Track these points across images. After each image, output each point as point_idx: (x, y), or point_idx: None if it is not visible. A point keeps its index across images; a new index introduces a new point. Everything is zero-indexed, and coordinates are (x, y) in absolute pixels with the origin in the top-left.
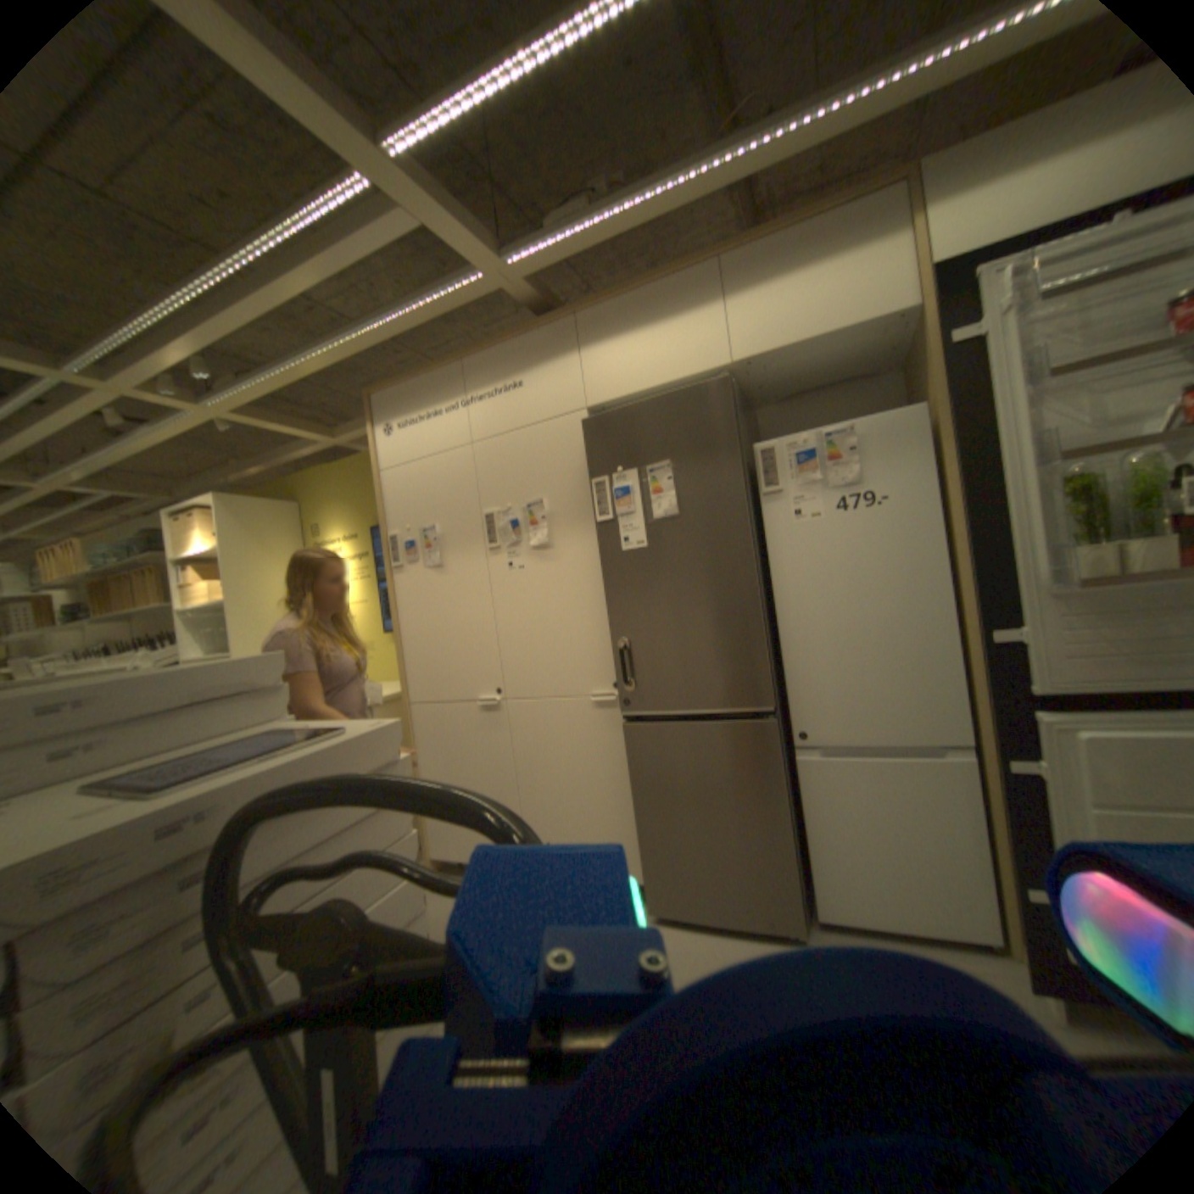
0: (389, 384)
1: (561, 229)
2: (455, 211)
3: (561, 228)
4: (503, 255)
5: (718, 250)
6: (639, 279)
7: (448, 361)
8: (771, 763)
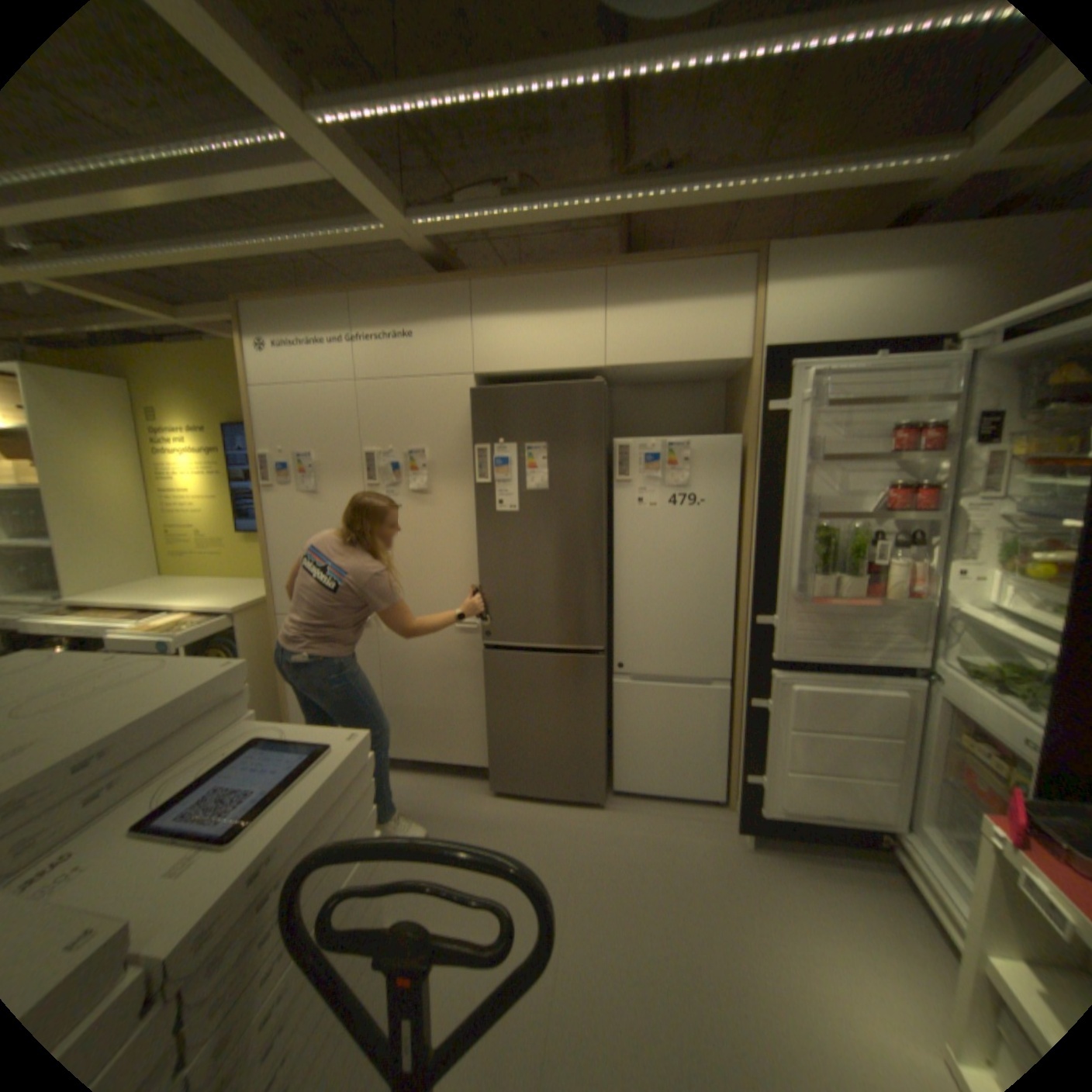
0: (264, 297)
1: (473, 209)
2: (372, 174)
3: (474, 211)
4: (411, 215)
5: (608, 264)
6: (536, 268)
7: (335, 292)
8: (597, 688)
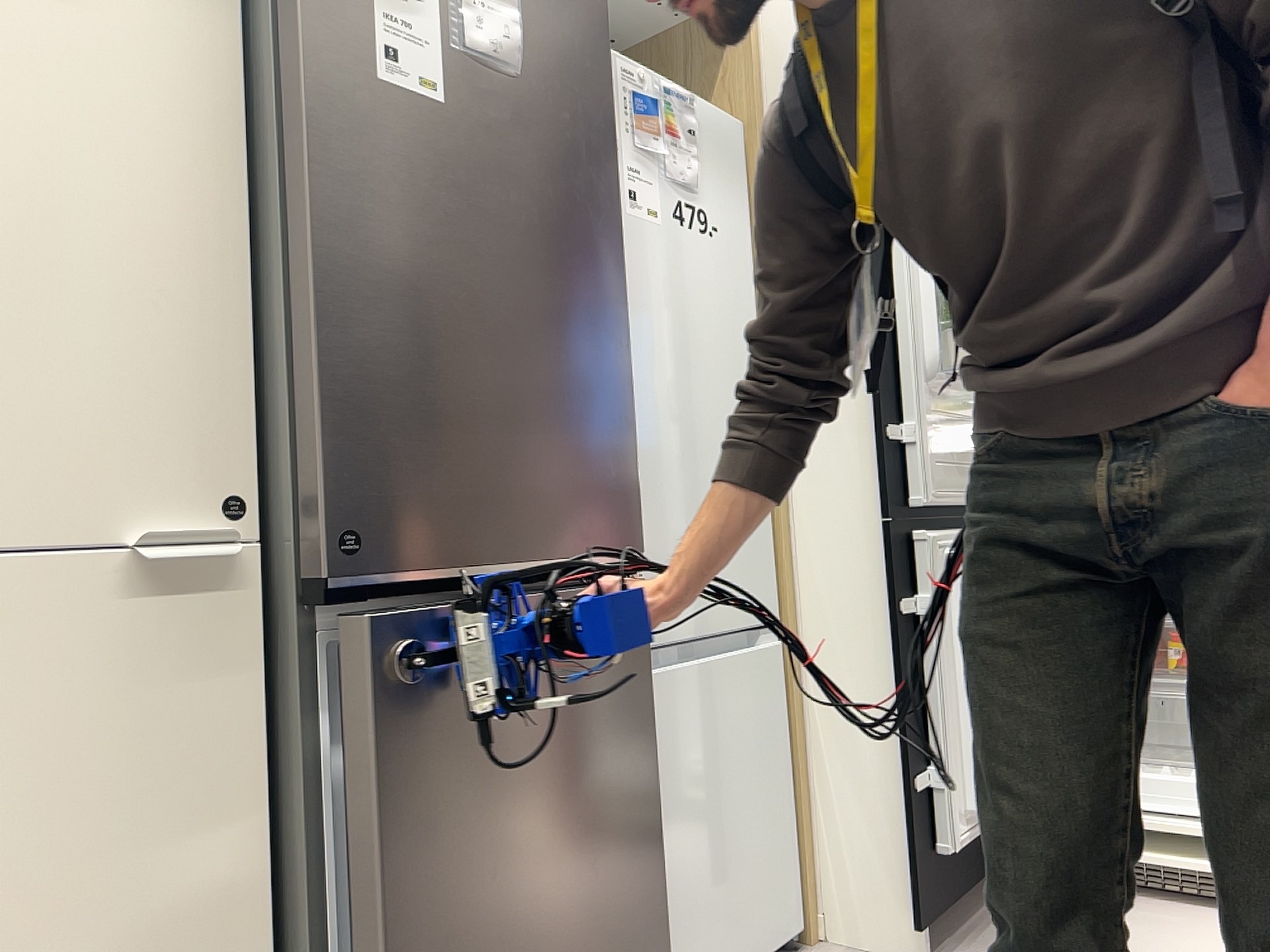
0: None
1: None
2: None
3: None
4: None
5: None
6: None
7: None
8: (640, 680)
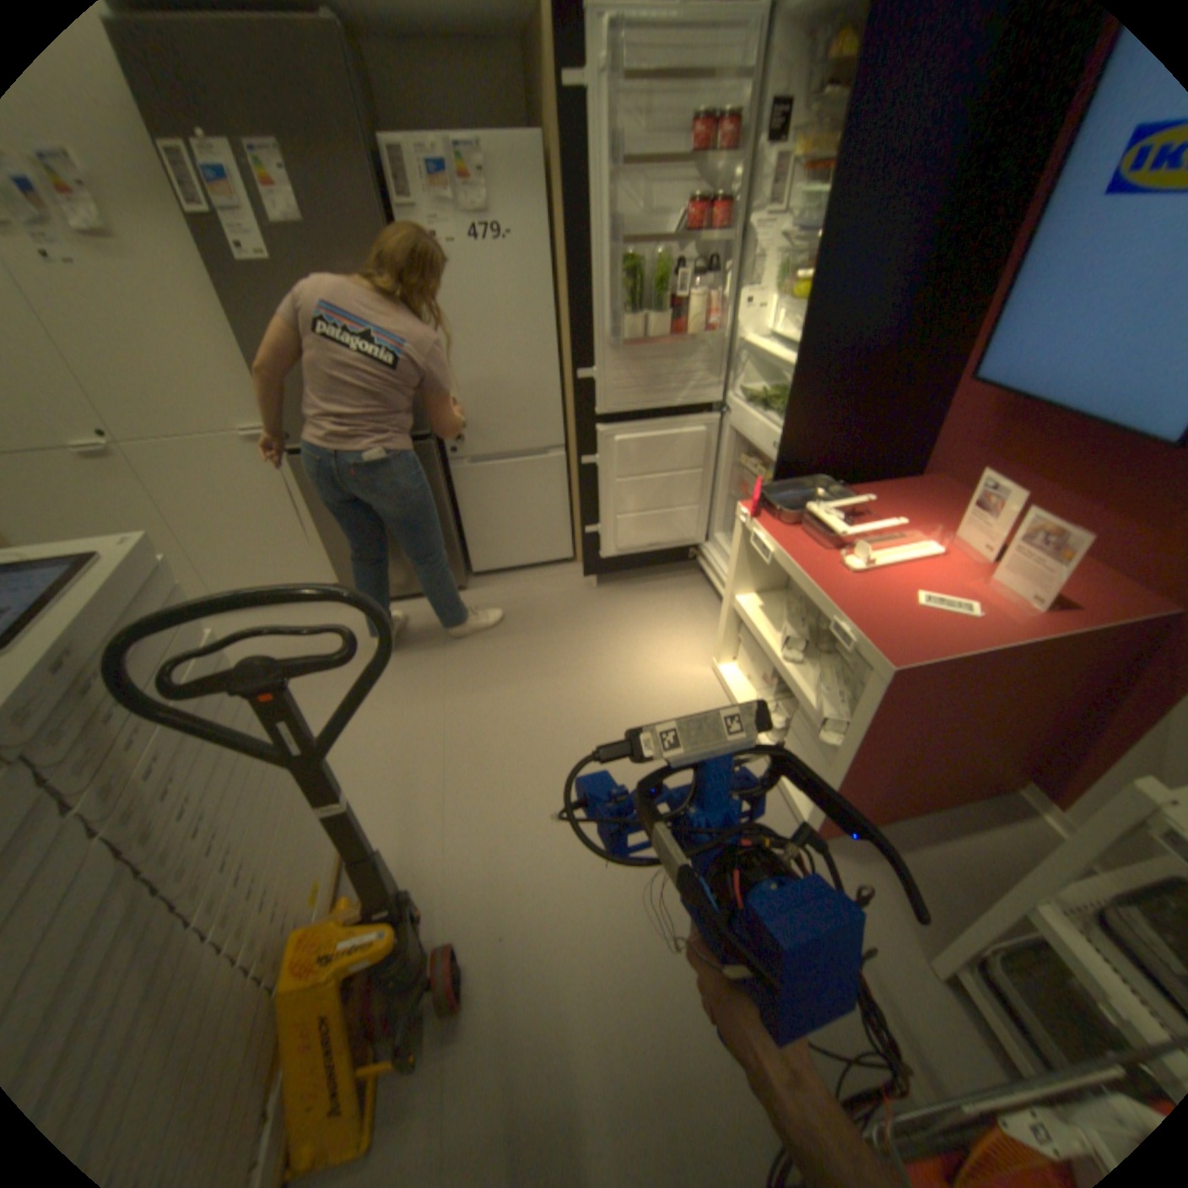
0: None
1: None
2: None
3: None
4: None
5: None
6: None
7: None
8: (433, 476)
